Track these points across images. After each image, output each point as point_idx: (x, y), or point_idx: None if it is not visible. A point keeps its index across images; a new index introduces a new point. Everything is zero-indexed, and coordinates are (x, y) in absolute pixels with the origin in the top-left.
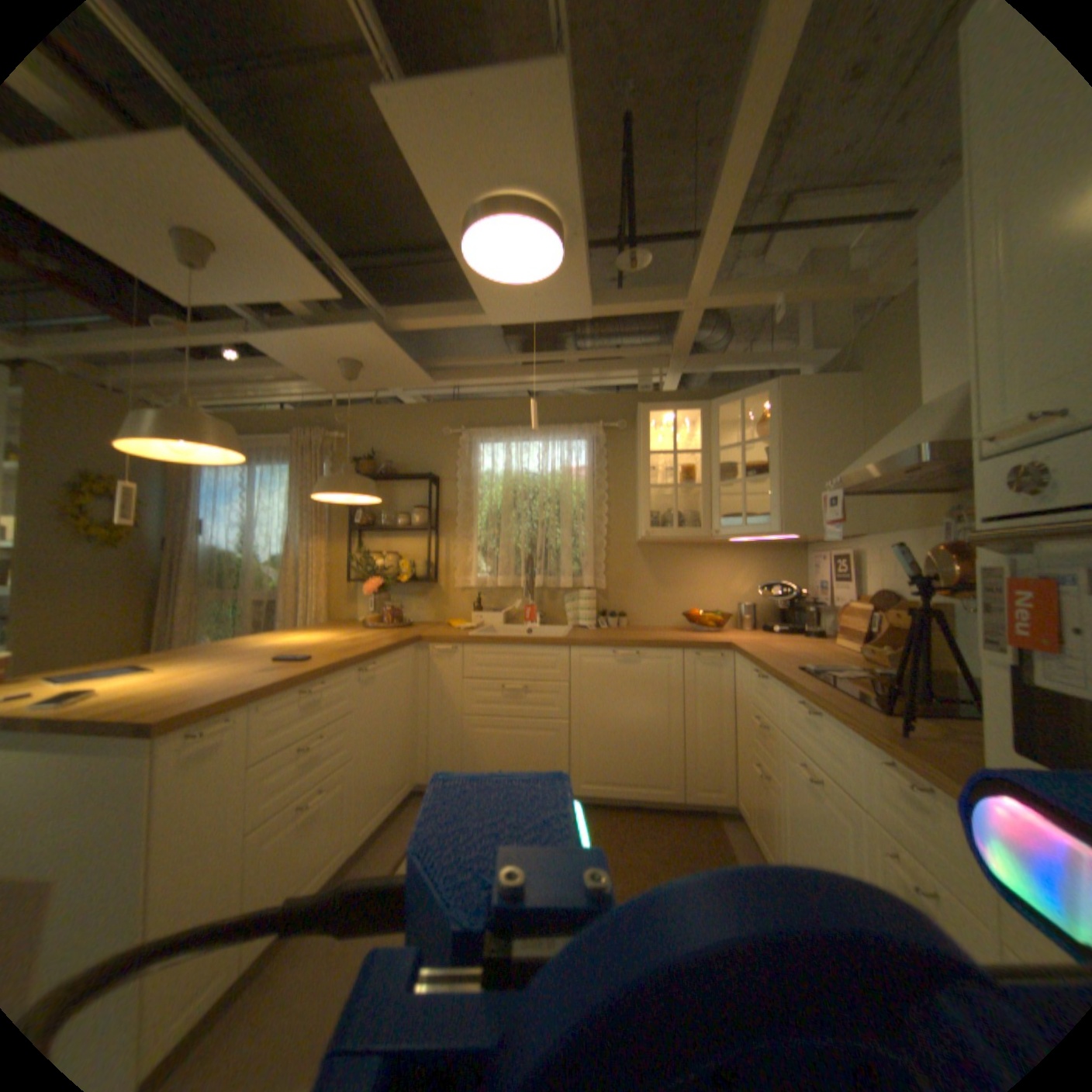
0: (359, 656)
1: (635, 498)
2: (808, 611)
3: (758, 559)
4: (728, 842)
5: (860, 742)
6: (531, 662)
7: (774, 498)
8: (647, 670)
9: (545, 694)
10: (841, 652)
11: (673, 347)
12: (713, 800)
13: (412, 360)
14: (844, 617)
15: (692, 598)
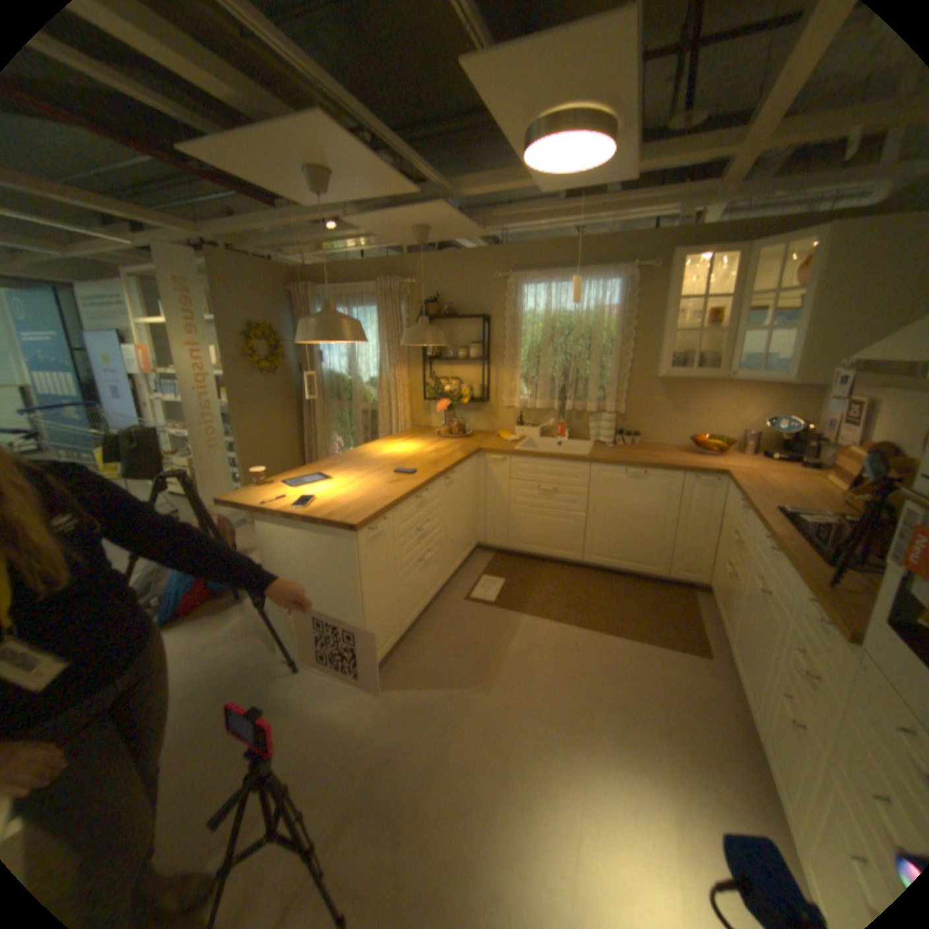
0: (445, 471)
1: (662, 335)
2: (813, 444)
3: (775, 392)
4: (699, 607)
5: (803, 581)
6: (561, 473)
7: (798, 348)
8: (653, 486)
9: (570, 496)
10: (829, 490)
11: (723, 181)
12: (693, 579)
13: (470, 223)
14: (844, 458)
15: (703, 423)
